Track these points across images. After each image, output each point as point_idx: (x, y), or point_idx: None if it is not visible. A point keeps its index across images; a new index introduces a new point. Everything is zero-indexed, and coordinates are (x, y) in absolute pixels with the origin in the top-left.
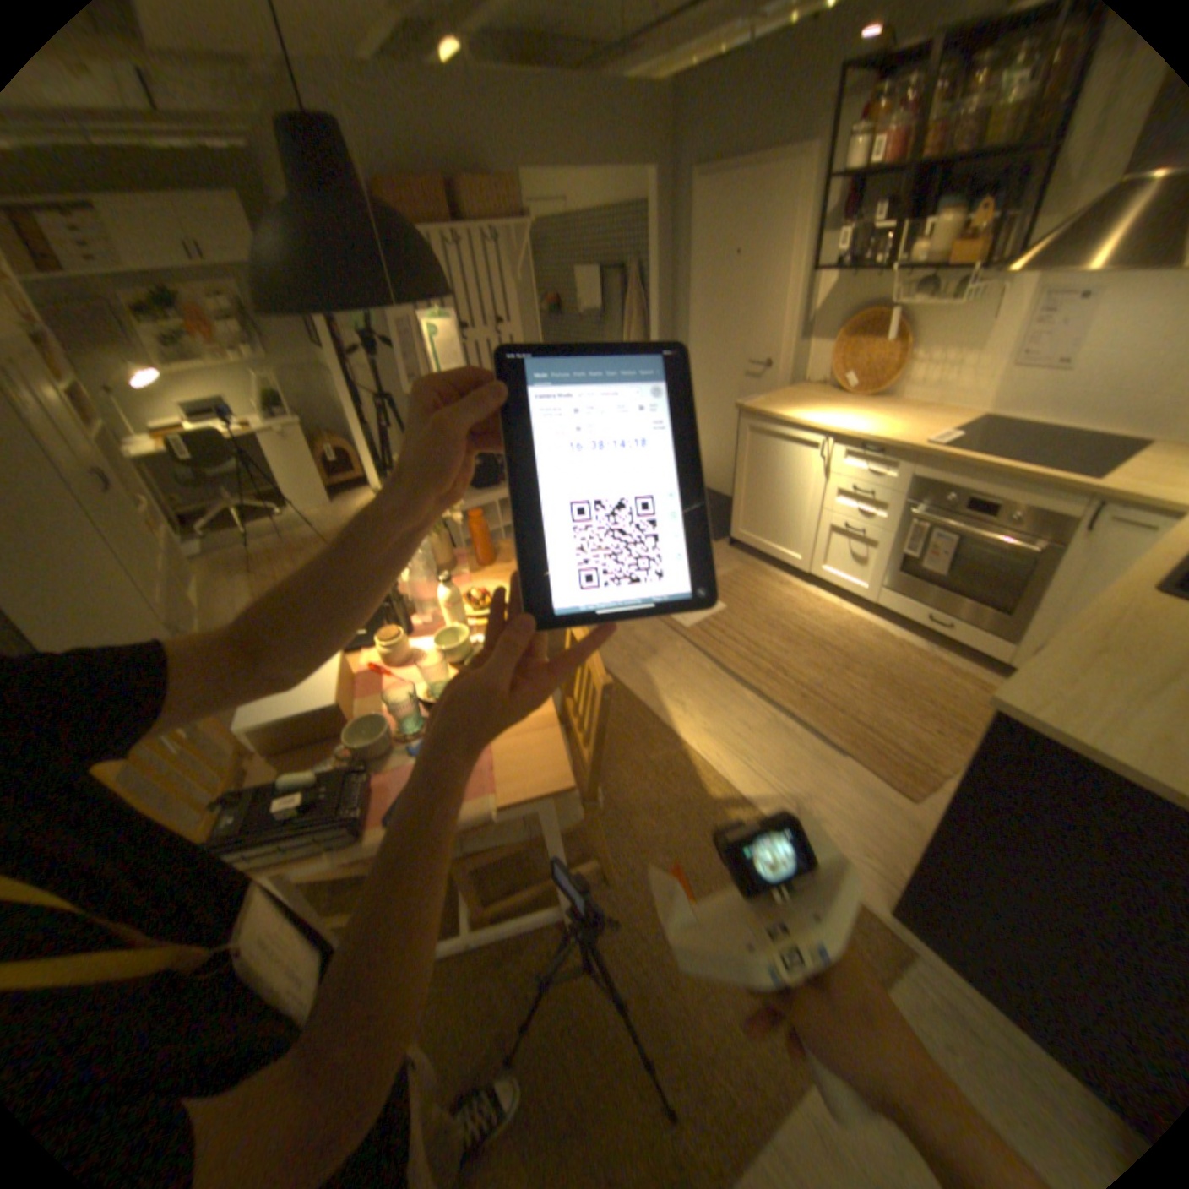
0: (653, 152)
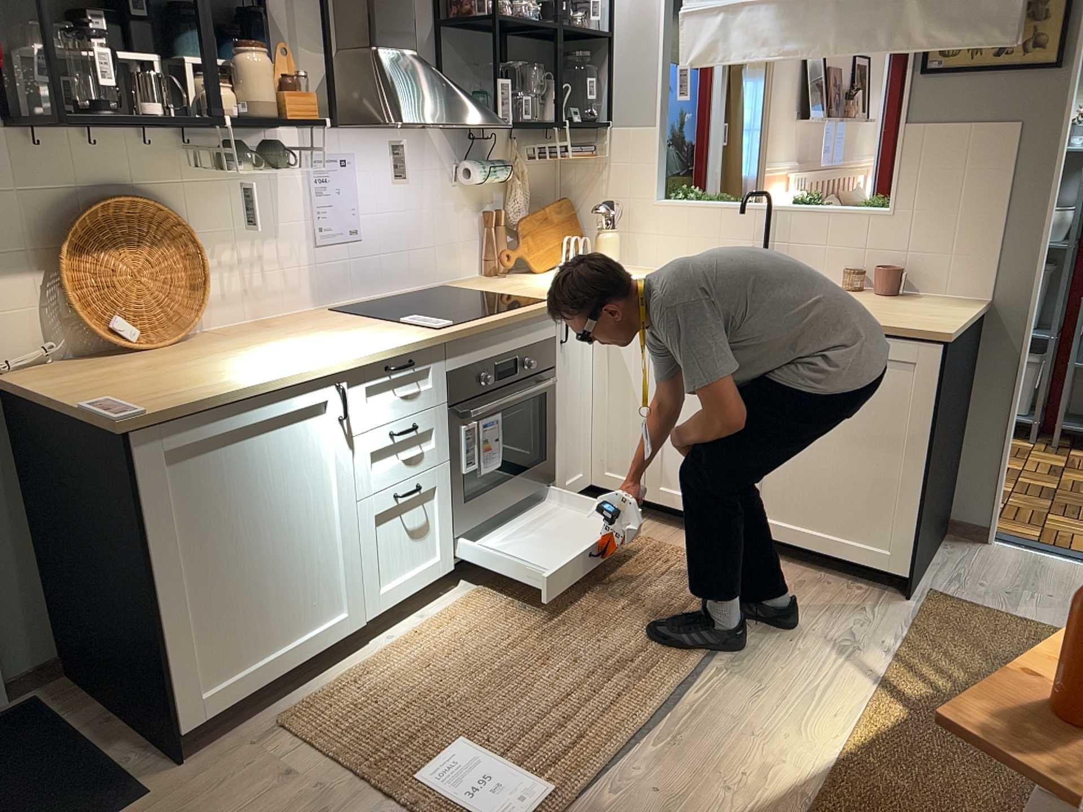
0: None
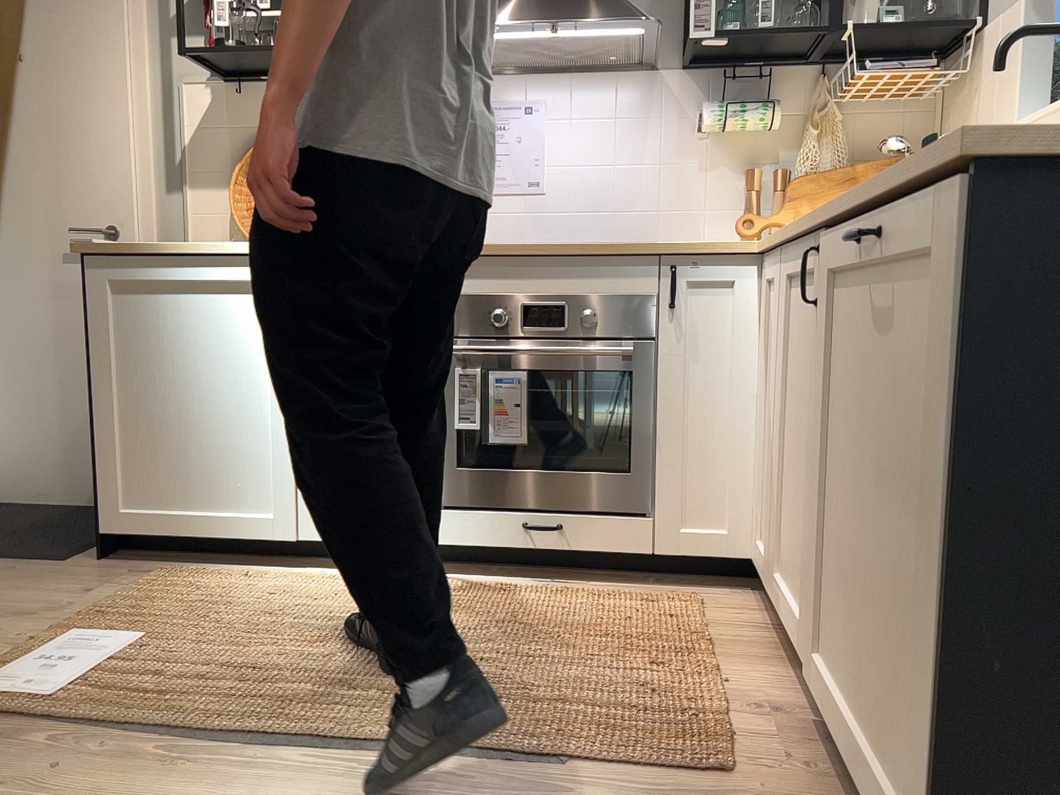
0: None
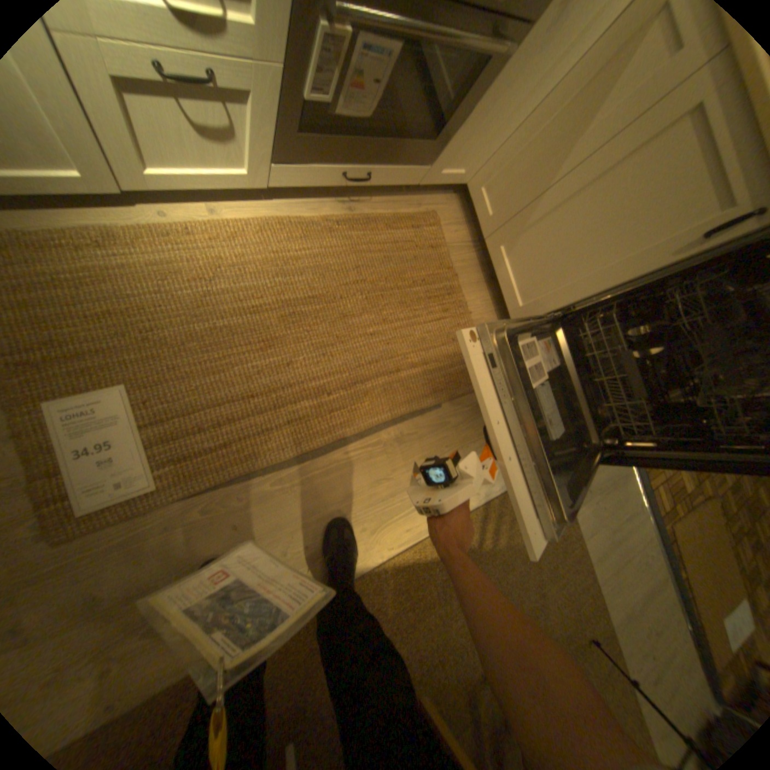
0: None
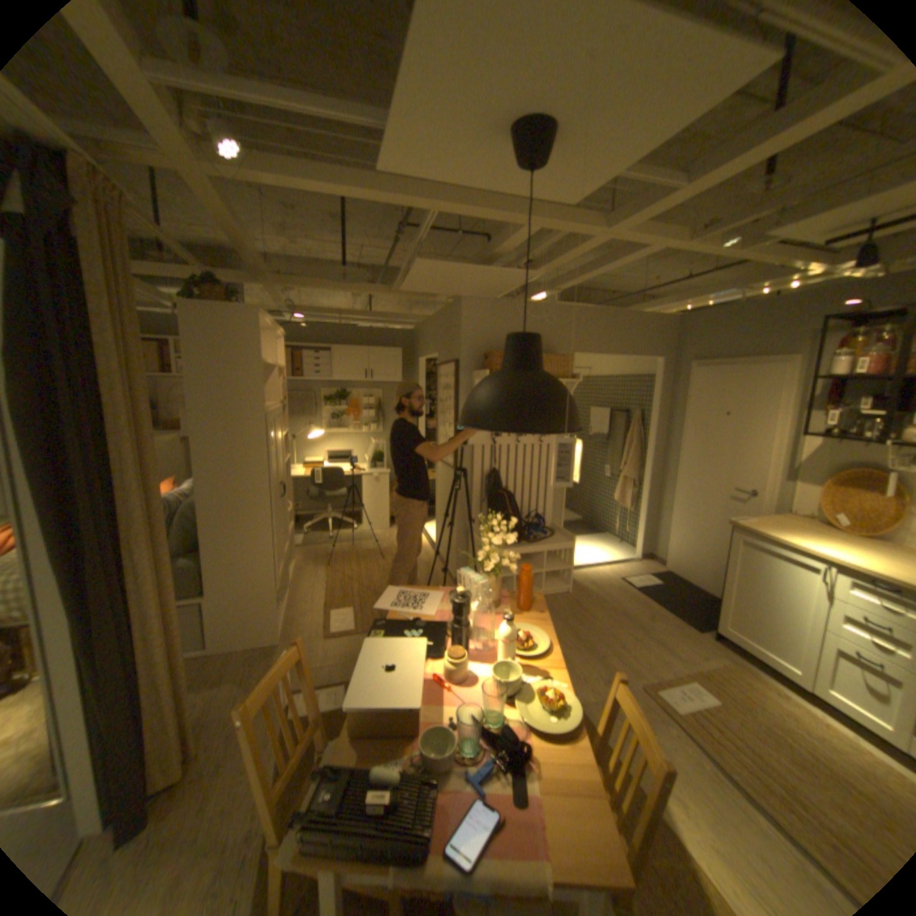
0: (661, 350)
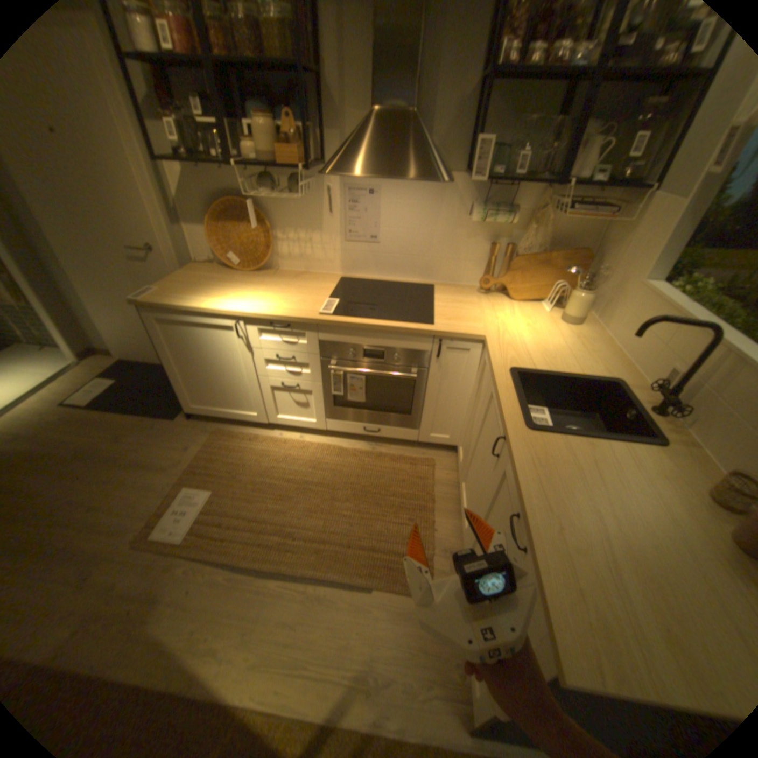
0: None
